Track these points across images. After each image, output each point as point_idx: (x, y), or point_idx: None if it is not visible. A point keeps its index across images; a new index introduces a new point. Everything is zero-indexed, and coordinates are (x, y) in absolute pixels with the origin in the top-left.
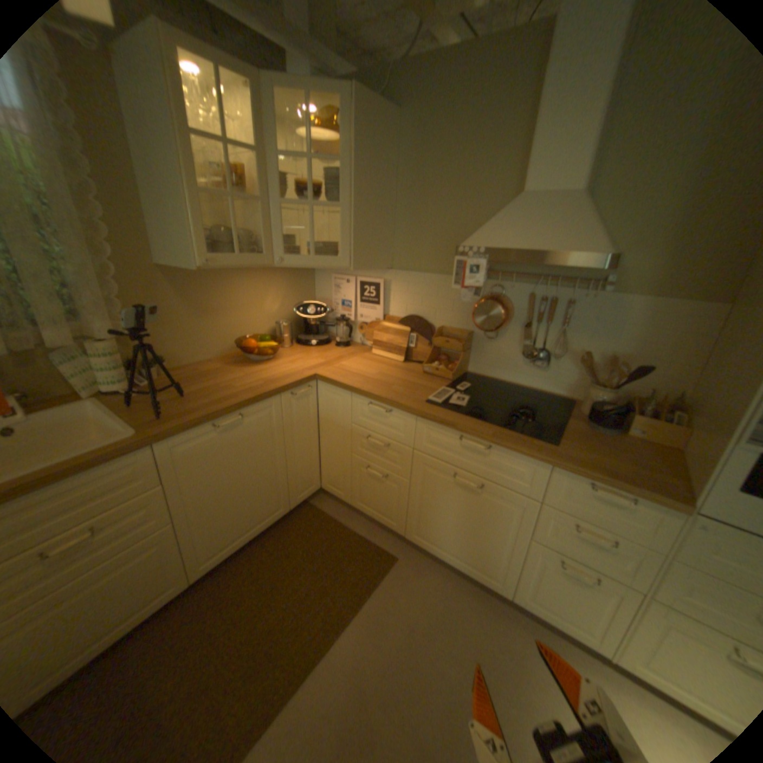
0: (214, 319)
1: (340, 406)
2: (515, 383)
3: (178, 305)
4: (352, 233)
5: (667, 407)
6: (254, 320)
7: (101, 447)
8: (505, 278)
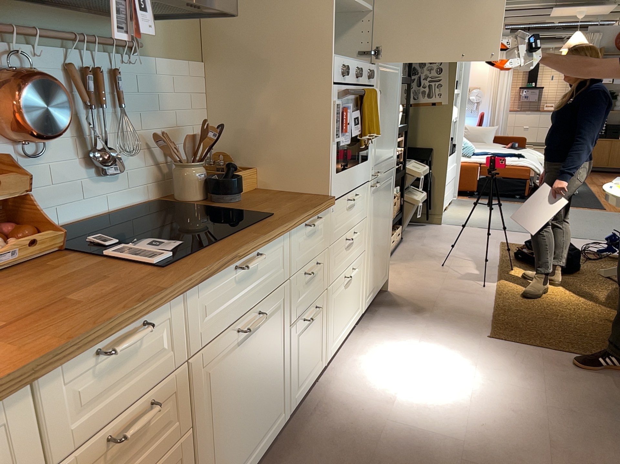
0: None
1: None
2: (89, 216)
3: None
4: None
5: (232, 159)
6: None
7: None
8: (15, 38)
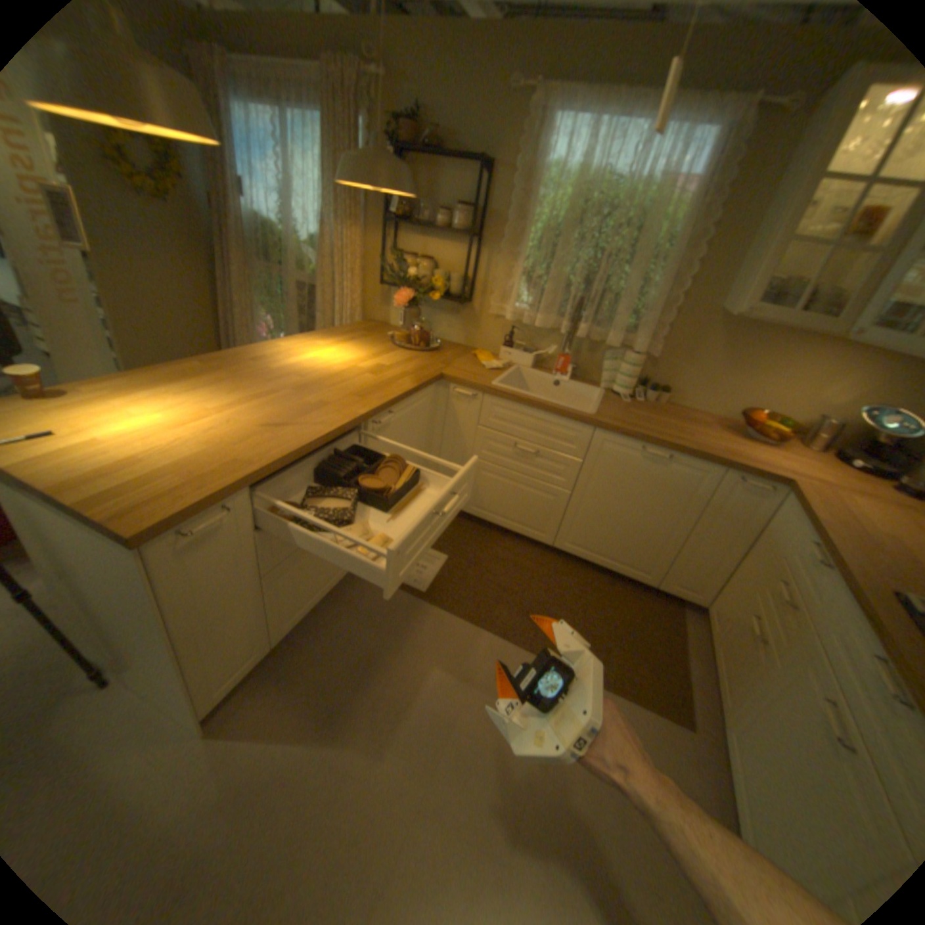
0: (747, 377)
1: (790, 532)
2: None
3: (719, 350)
4: None
5: None
6: (798, 400)
7: (573, 409)
8: None
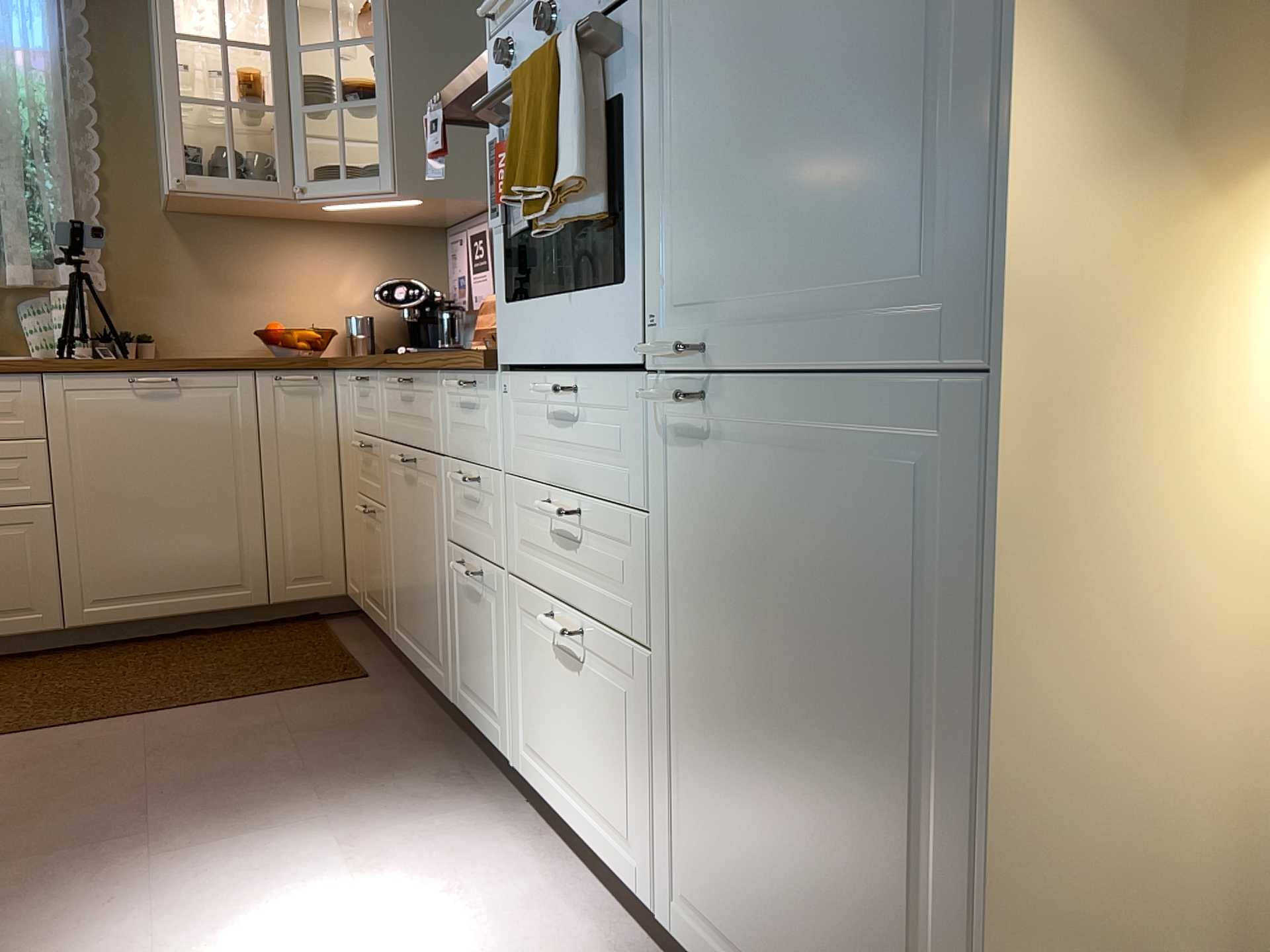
0: (243, 295)
1: (346, 404)
2: None
3: (189, 268)
4: (394, 135)
5: None
6: (315, 309)
7: None
8: None
